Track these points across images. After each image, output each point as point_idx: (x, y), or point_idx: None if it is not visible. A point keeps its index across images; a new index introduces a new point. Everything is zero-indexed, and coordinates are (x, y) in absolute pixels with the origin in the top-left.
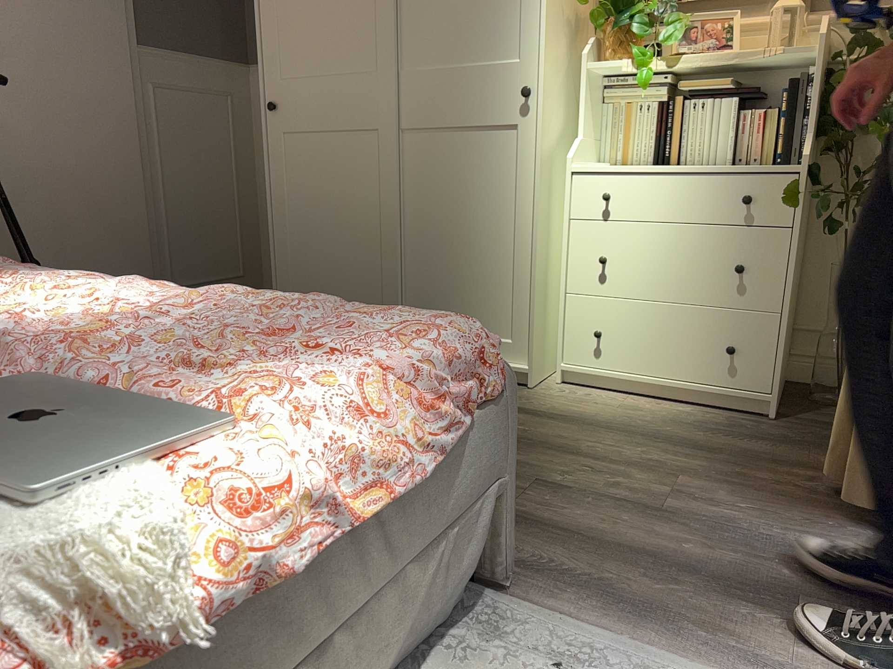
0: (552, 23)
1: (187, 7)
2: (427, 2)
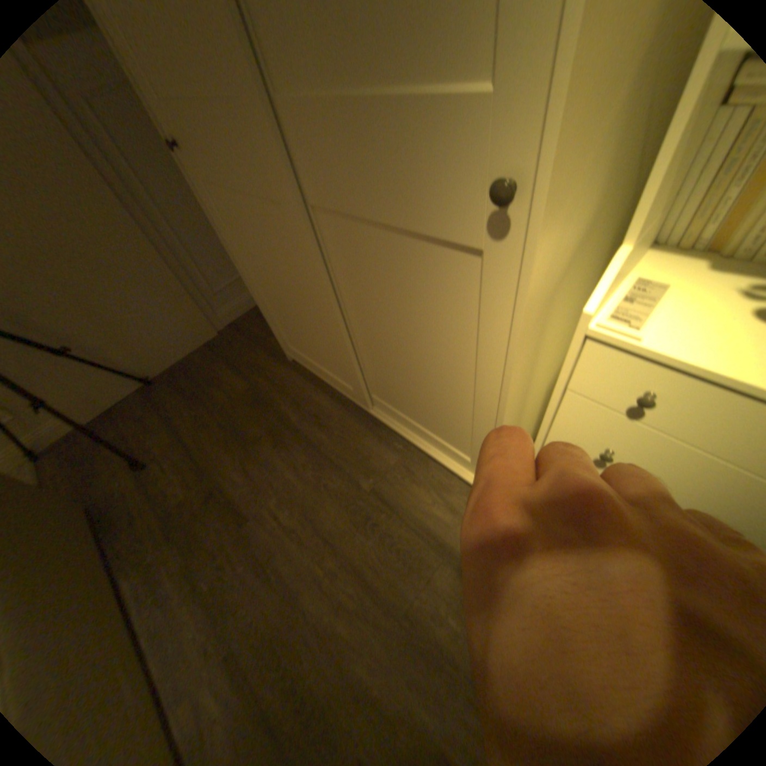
0: None
1: None
2: None
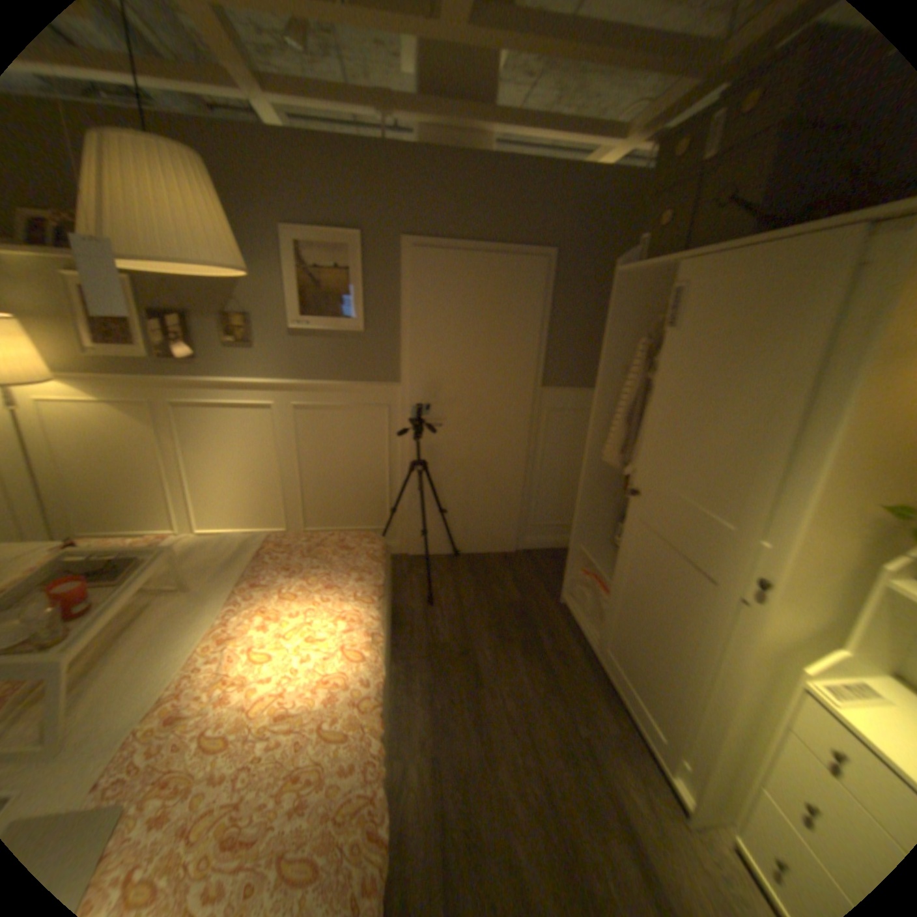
0: (829, 533)
1: (585, 358)
2: (705, 442)
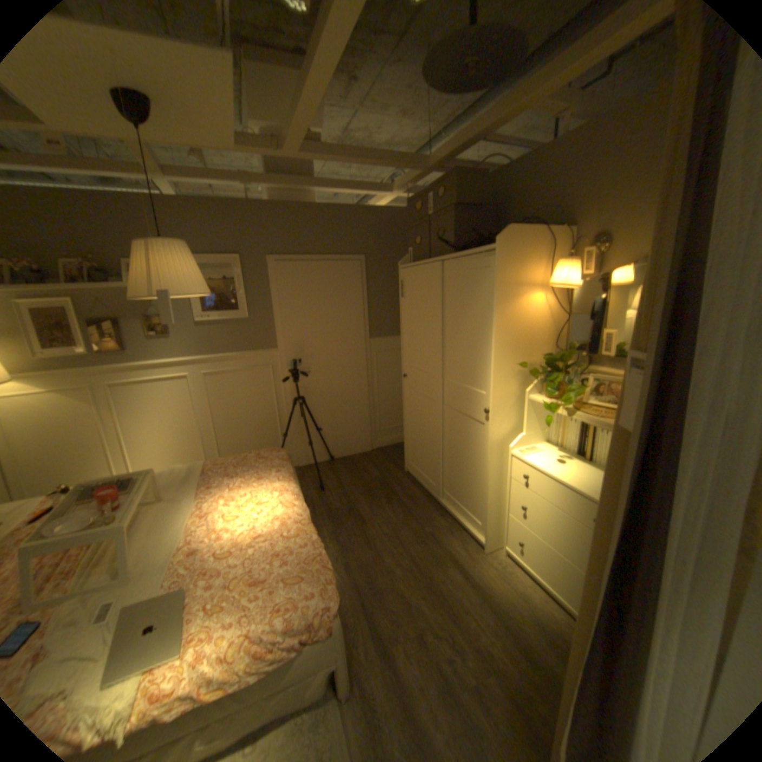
0: (501, 381)
1: (392, 318)
2: (453, 352)
